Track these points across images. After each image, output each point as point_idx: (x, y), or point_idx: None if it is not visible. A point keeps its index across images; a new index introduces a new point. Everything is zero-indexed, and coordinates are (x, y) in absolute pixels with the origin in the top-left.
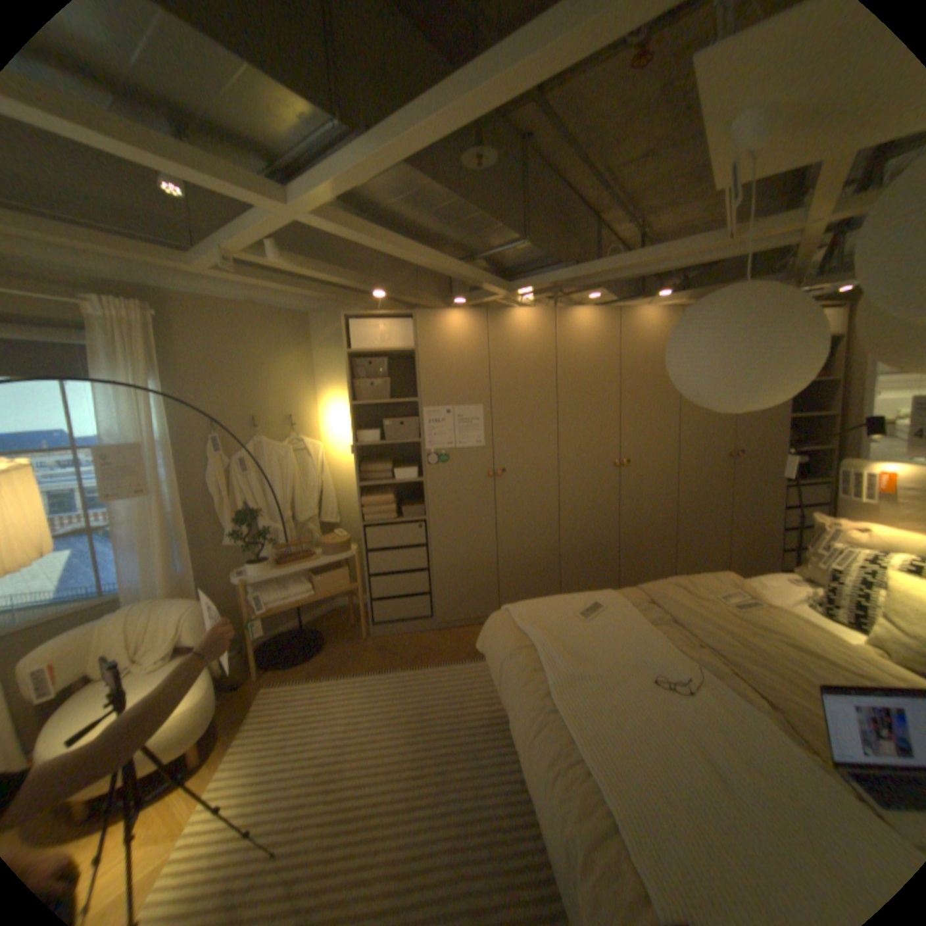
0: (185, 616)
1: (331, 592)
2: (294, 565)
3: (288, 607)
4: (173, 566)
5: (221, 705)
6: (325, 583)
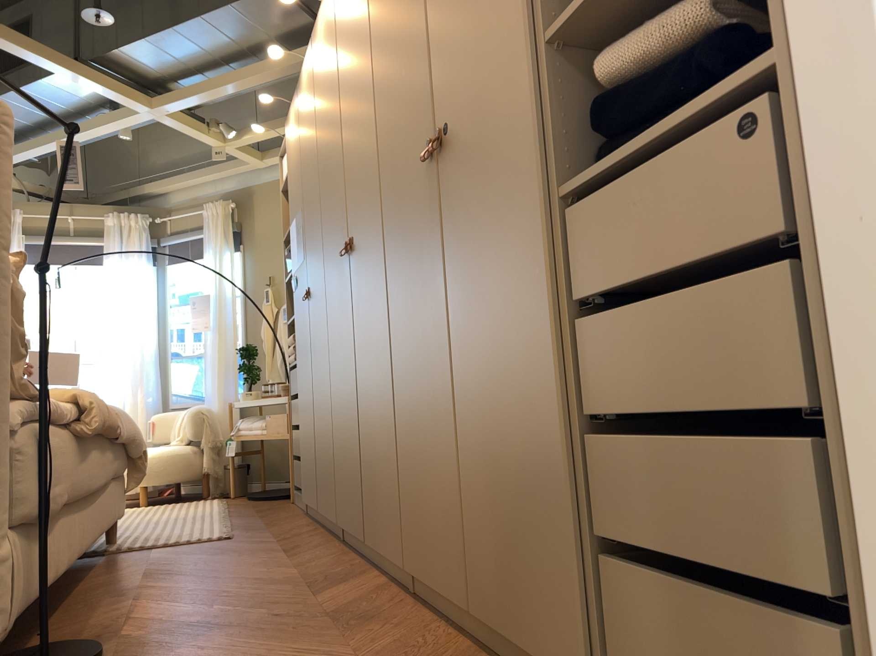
0: (196, 411)
1: (278, 432)
2: (264, 397)
3: (254, 434)
4: (238, 387)
5: (214, 496)
6: (276, 421)
